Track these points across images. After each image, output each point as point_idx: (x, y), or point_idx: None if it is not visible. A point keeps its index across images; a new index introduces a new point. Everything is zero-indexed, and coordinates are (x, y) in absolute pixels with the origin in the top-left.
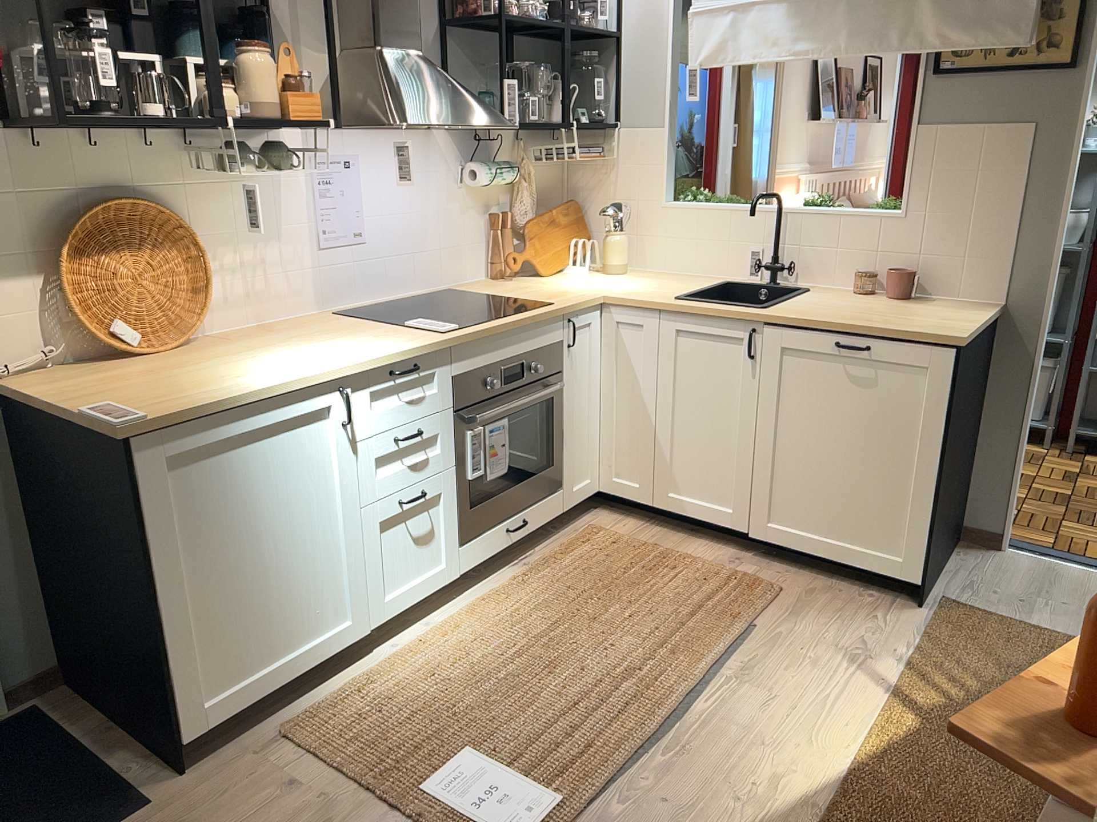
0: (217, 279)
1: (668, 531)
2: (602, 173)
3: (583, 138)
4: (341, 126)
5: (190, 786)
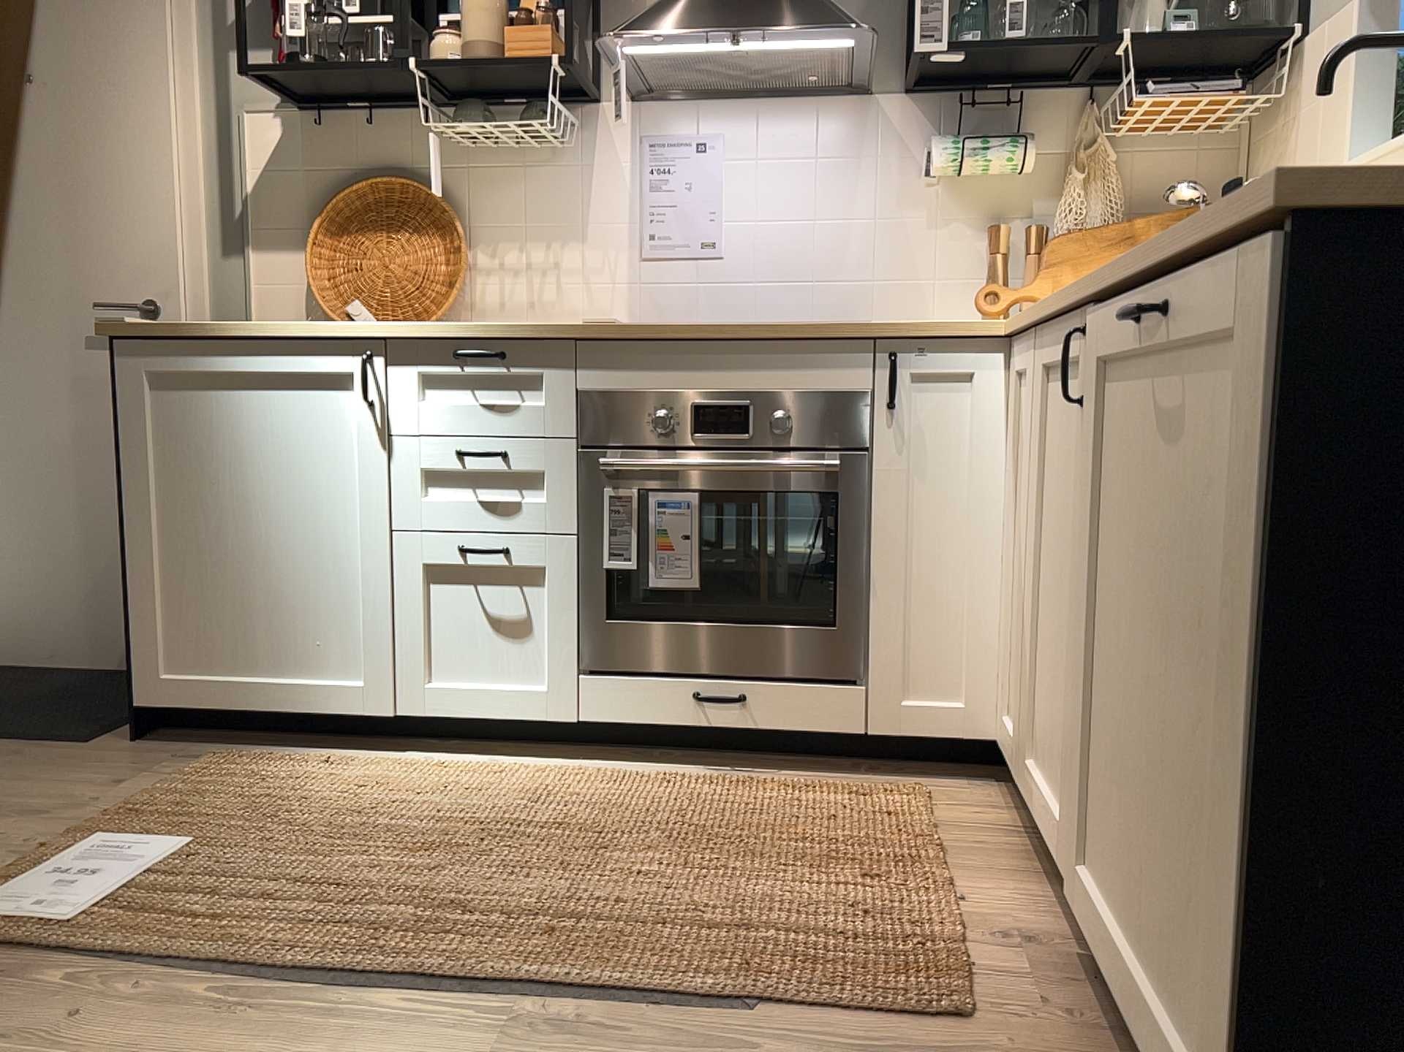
0: (491, 277)
1: (1029, 851)
2: (1275, 145)
3: (1259, 89)
4: (693, 95)
5: (113, 749)
